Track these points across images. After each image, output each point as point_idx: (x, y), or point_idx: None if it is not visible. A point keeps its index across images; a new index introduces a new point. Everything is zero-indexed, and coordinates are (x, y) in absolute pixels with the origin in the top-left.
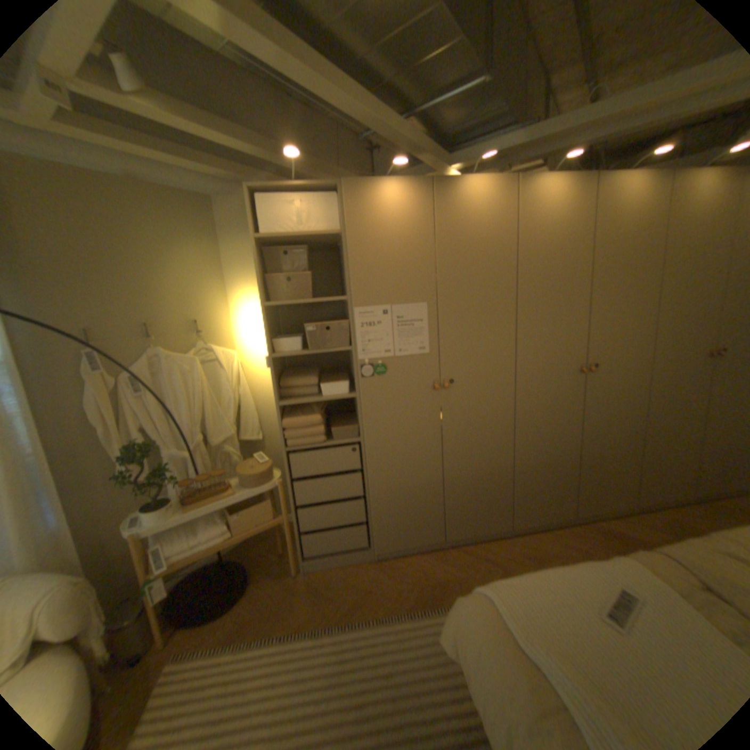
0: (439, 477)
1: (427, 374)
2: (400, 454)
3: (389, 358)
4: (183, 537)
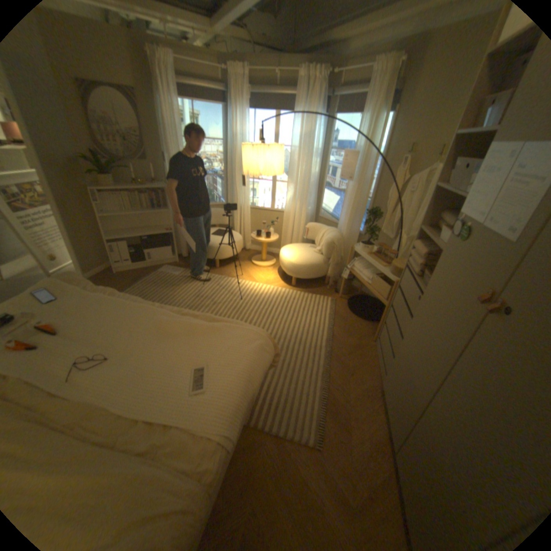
0: (426, 399)
1: (493, 272)
2: (426, 335)
3: (478, 222)
4: (364, 265)
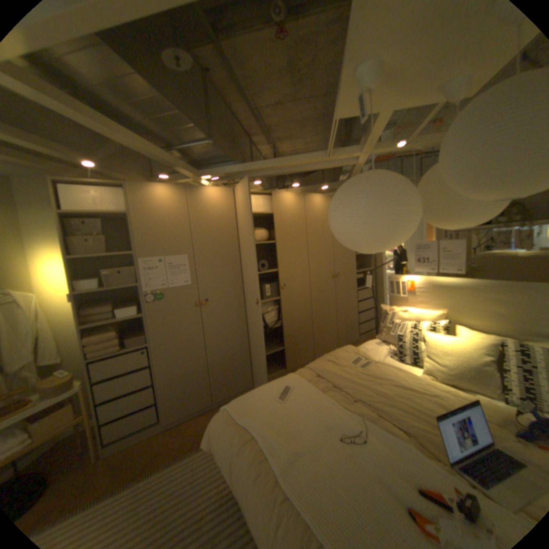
0: (203, 361)
1: (190, 297)
2: (176, 351)
3: (164, 289)
4: None
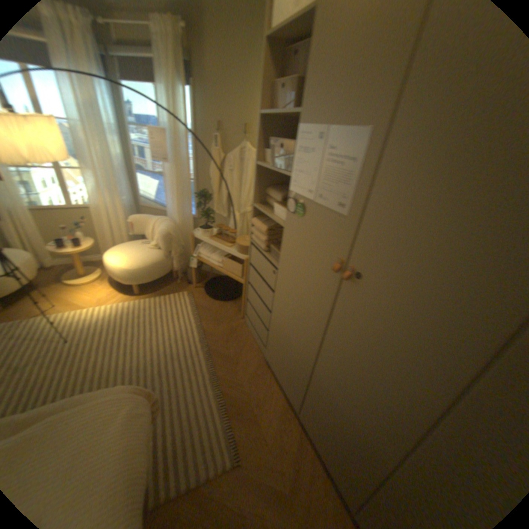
0: (310, 361)
1: (335, 244)
2: (291, 306)
3: (309, 200)
4: (209, 250)
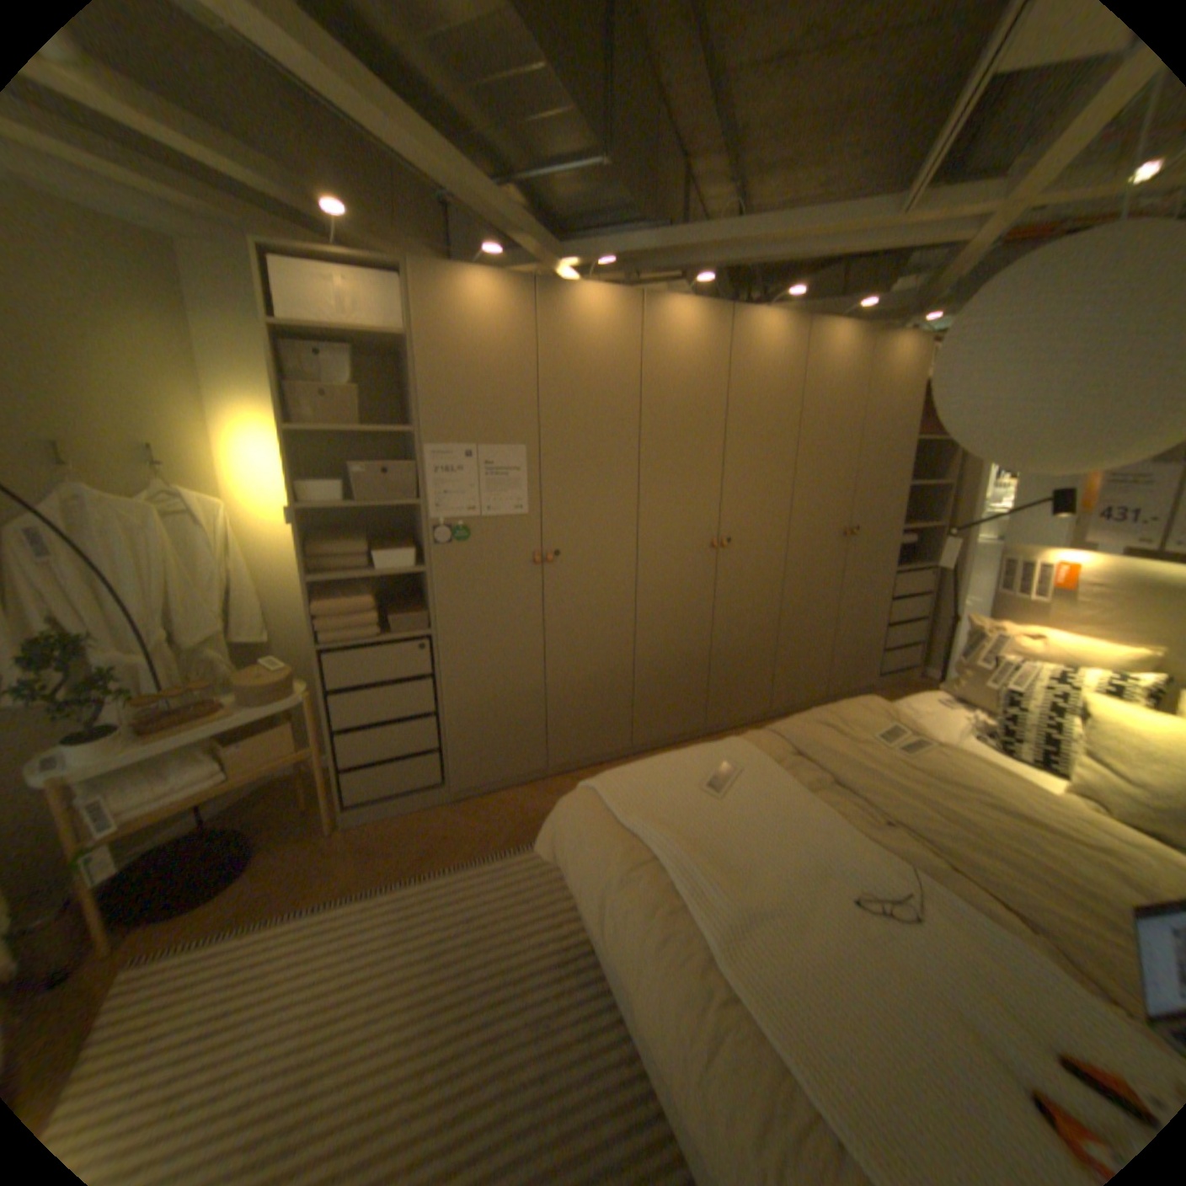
0: (539, 681)
1: (524, 542)
2: (487, 651)
3: (472, 517)
4: (143, 781)
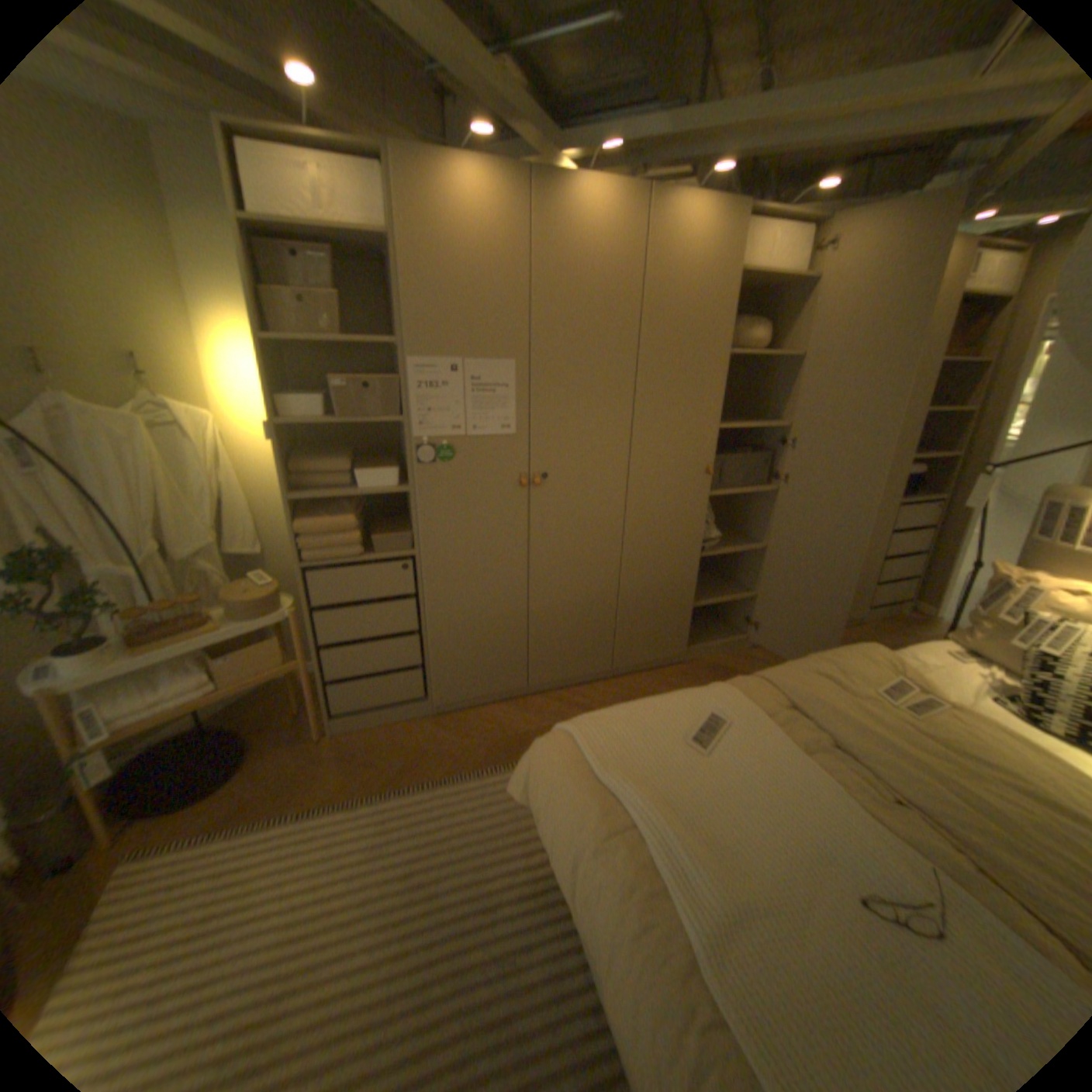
0: (522, 604)
1: (511, 464)
2: (471, 573)
3: (458, 437)
4: (135, 689)
